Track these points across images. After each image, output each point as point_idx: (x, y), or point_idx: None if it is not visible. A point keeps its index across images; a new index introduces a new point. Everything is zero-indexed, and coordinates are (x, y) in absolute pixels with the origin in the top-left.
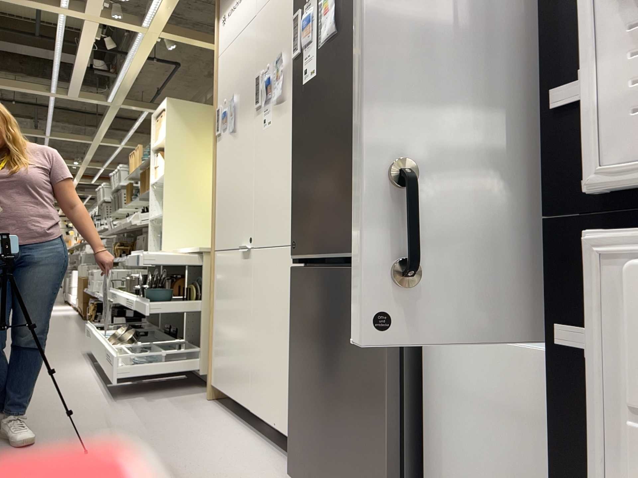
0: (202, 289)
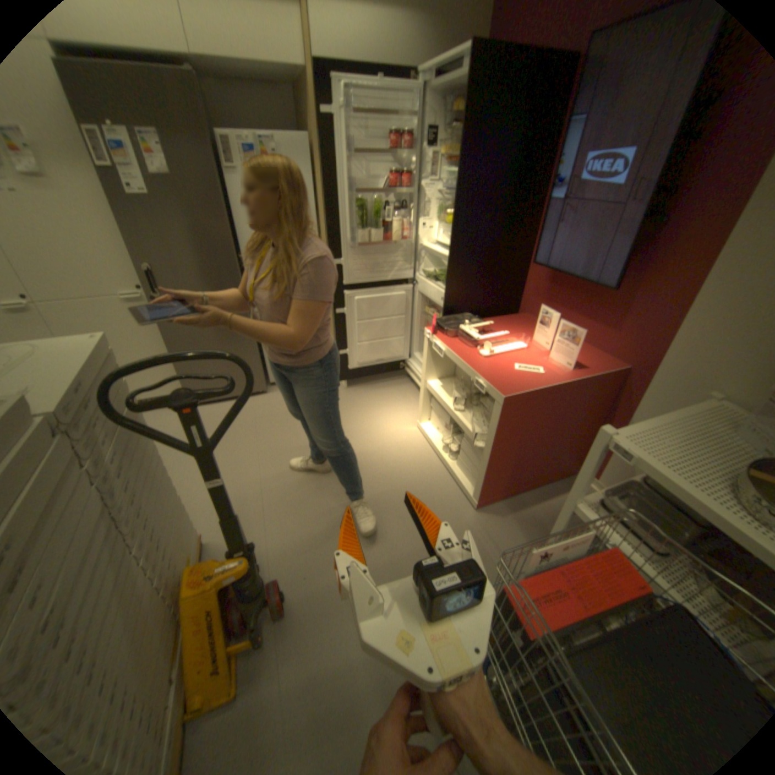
0: None
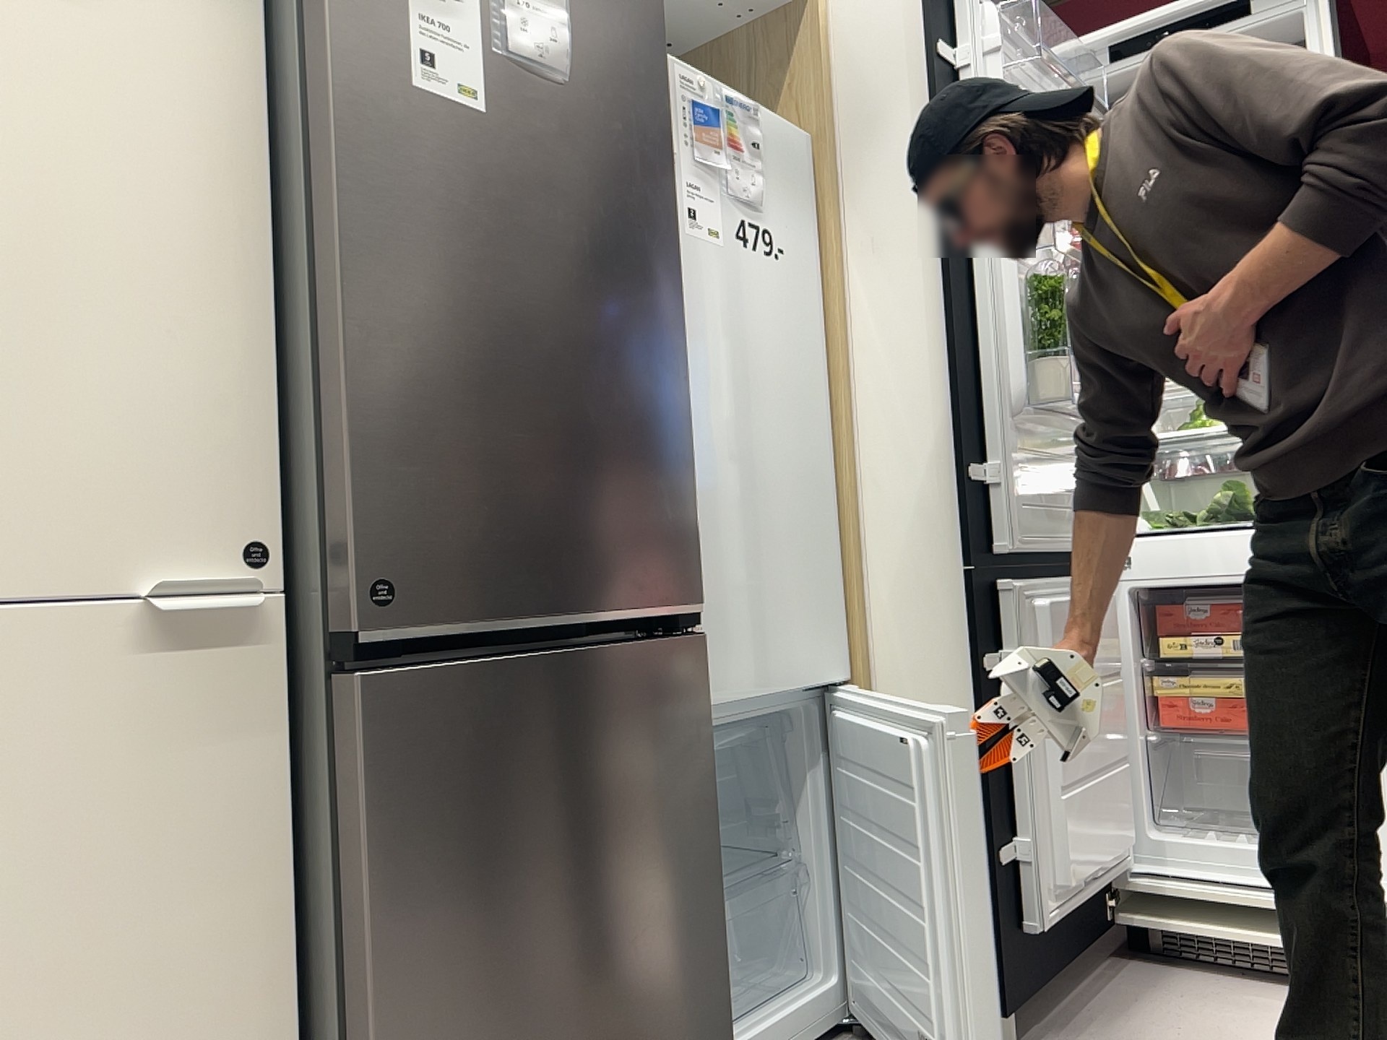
0: None
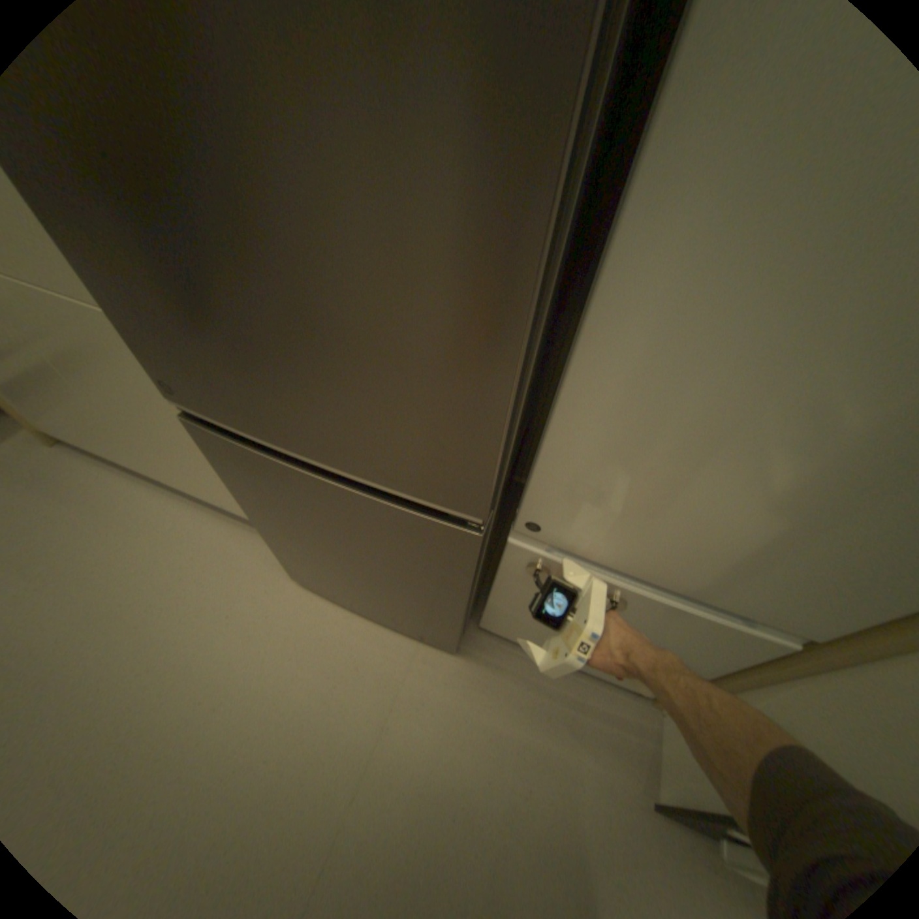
0: None
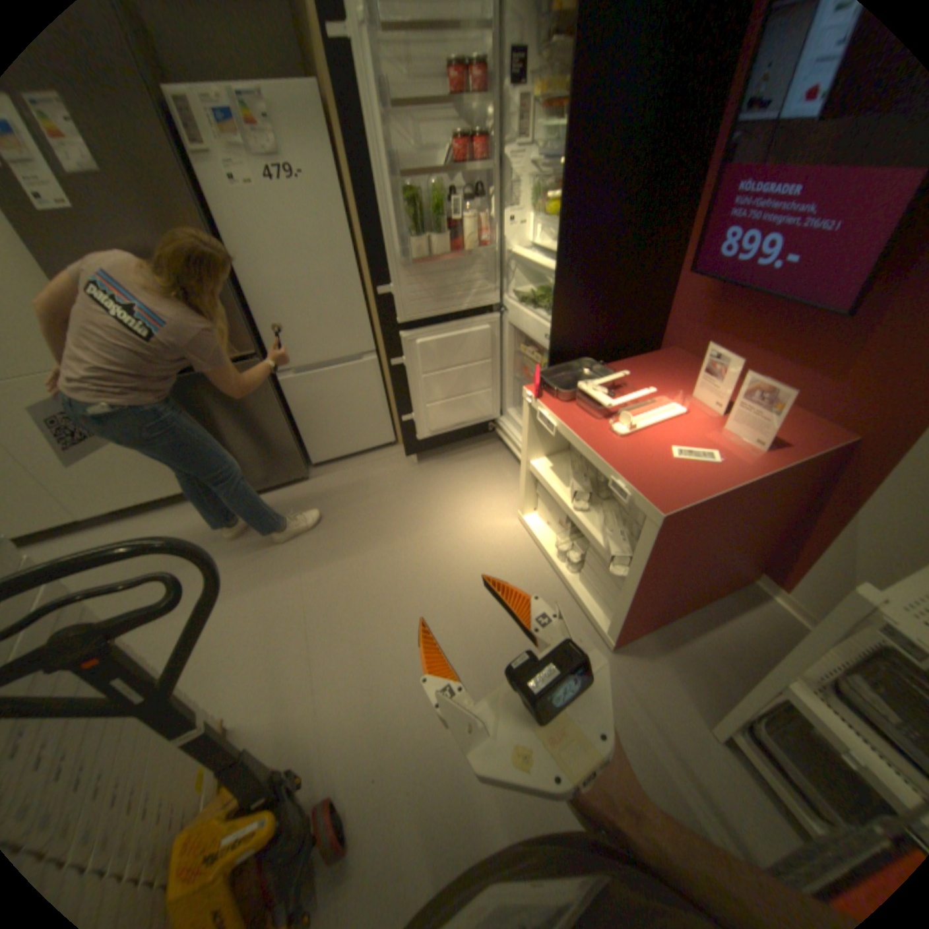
0: None
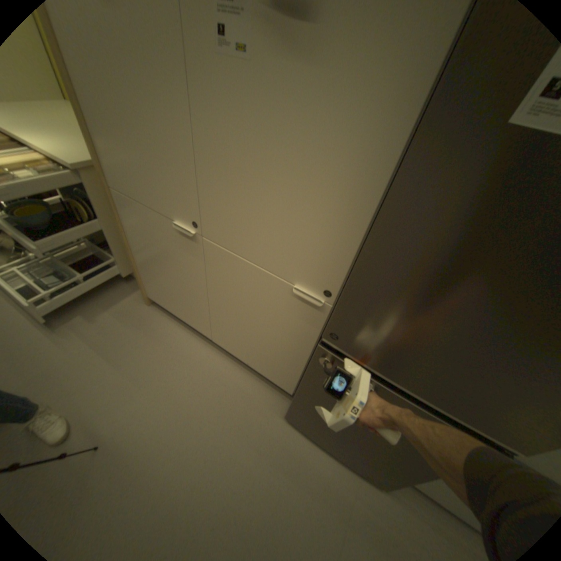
0: (92, 204)
